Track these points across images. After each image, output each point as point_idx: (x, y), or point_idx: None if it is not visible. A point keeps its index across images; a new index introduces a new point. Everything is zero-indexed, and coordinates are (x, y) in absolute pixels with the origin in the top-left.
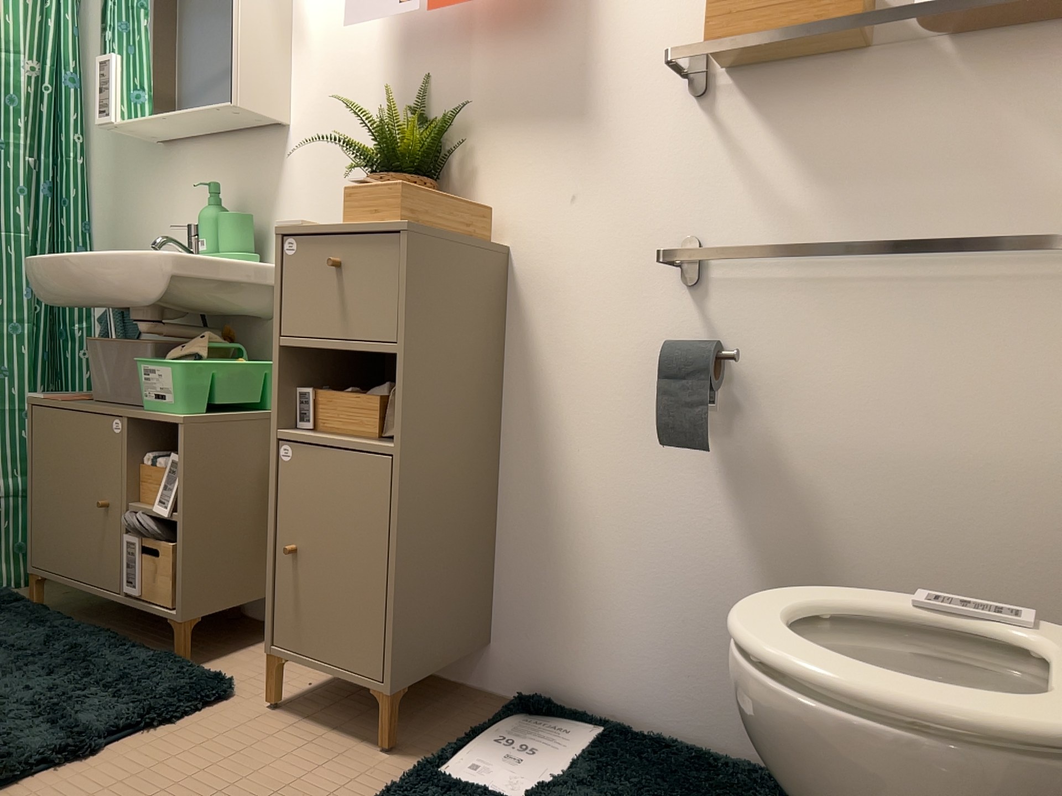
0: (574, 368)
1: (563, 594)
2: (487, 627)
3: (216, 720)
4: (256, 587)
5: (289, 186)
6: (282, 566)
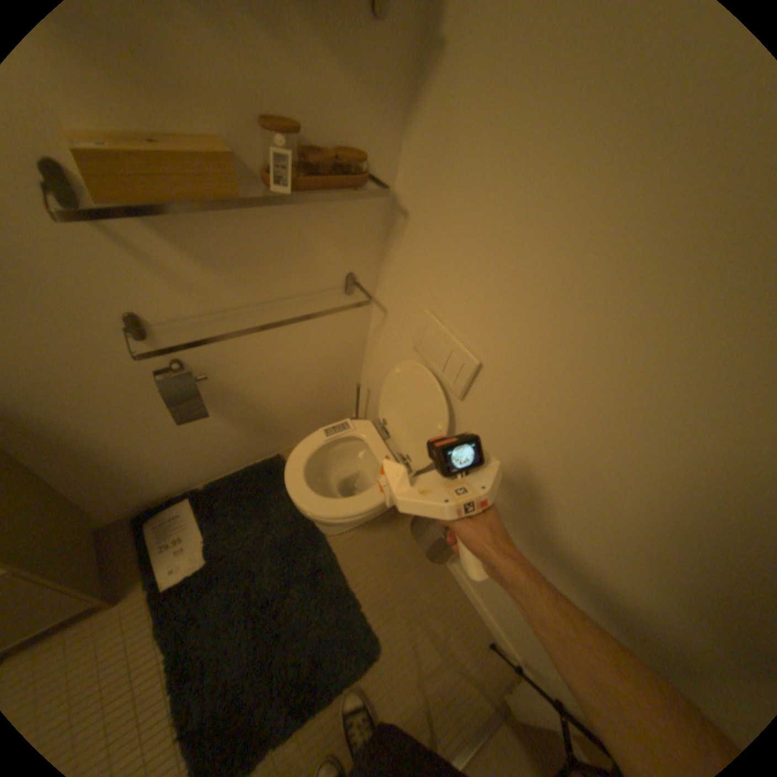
0: (62, 404)
1: (128, 480)
2: (85, 514)
3: None
4: None
5: None
6: None
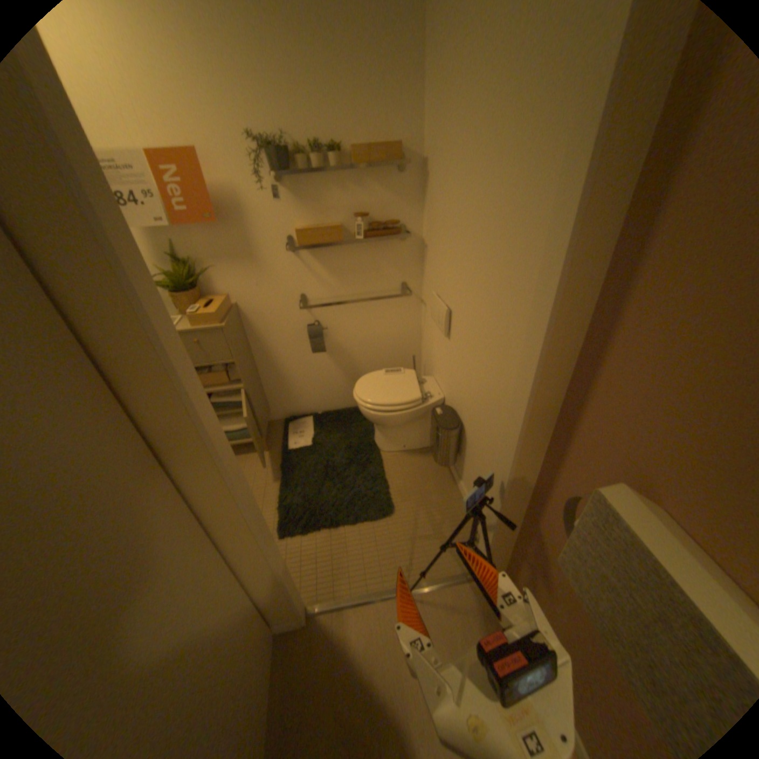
0: (274, 336)
1: (289, 392)
2: (268, 407)
3: None
4: None
5: None
6: None
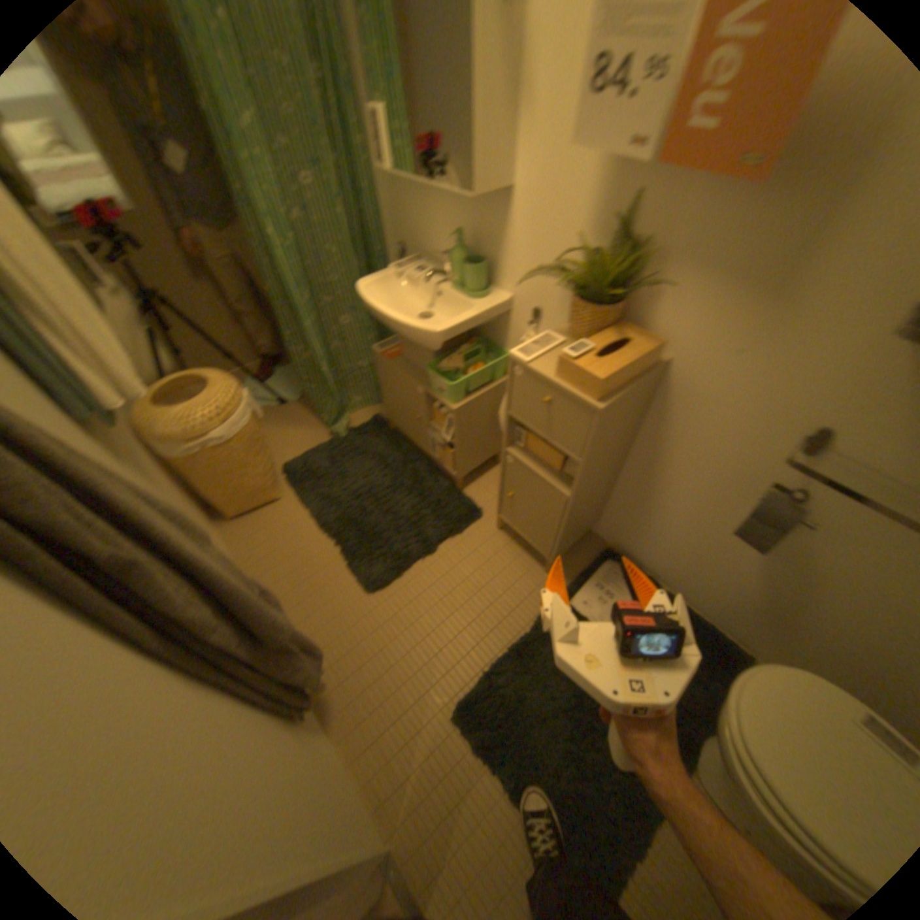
0: (695, 448)
1: (647, 528)
2: (603, 517)
3: (480, 535)
4: (491, 456)
5: (514, 237)
6: (508, 495)
